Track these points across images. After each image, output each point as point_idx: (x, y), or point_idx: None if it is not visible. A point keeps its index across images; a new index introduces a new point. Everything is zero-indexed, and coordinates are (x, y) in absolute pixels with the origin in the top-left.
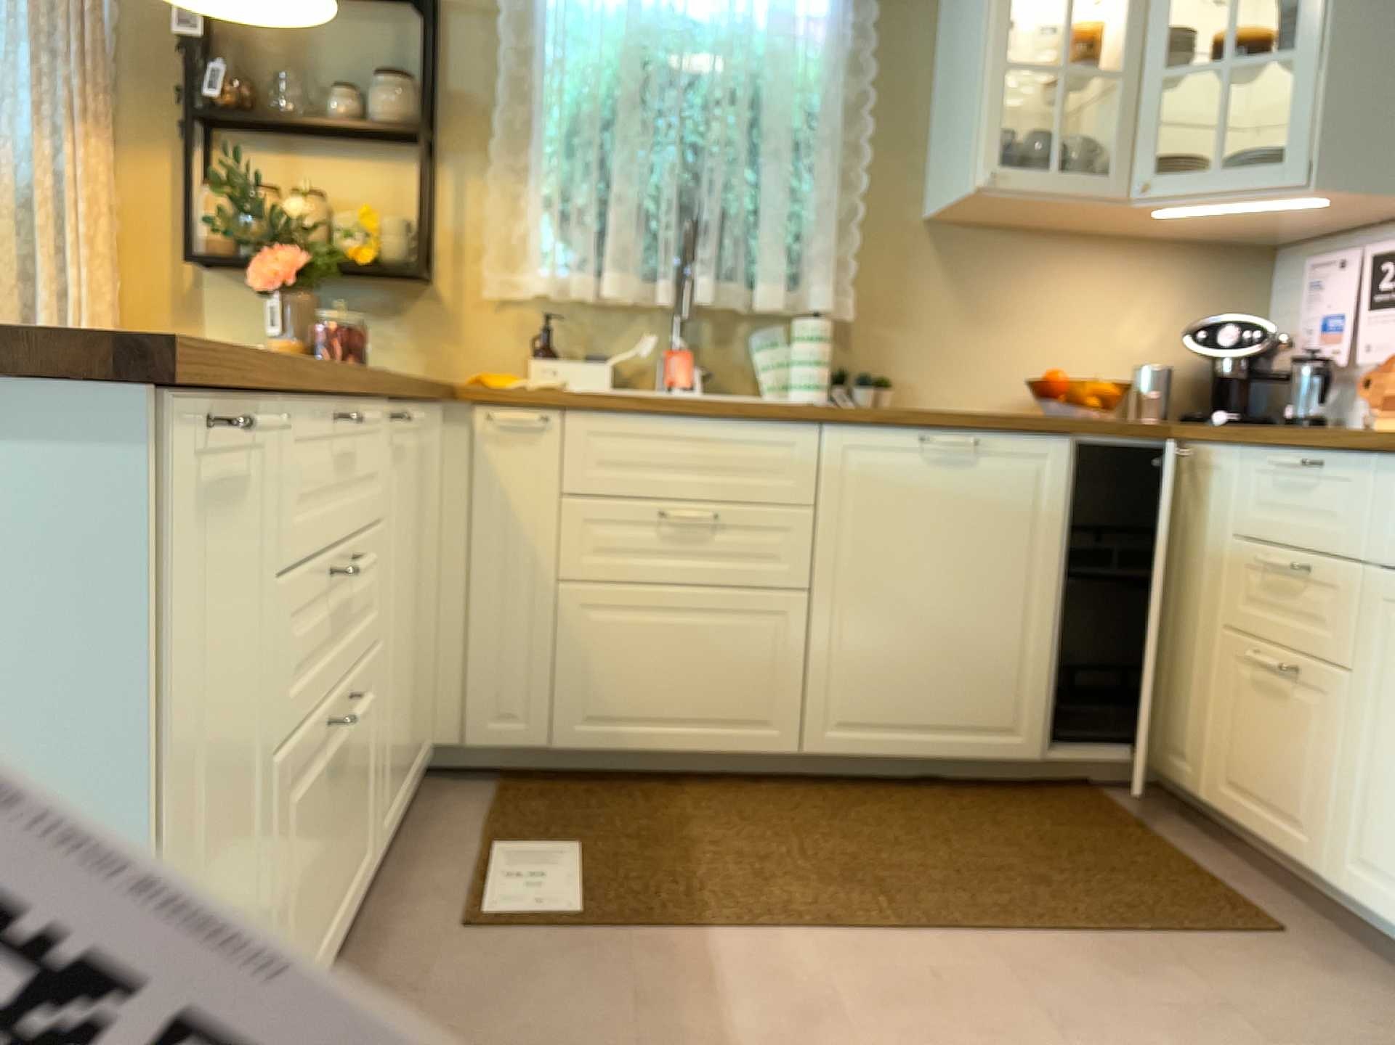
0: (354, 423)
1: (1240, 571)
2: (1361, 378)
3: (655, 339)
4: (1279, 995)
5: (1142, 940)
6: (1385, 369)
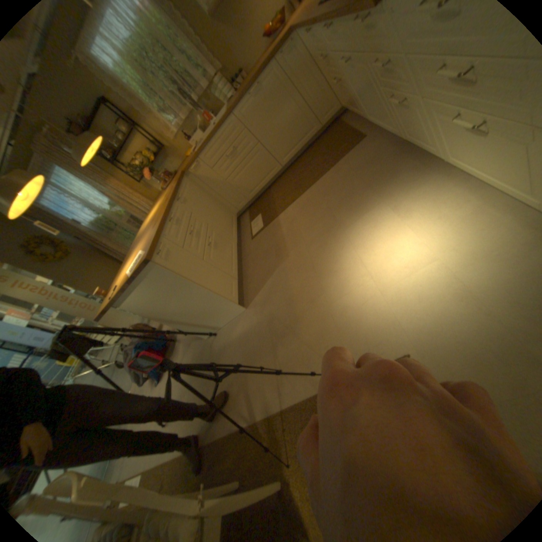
0: (172, 216)
1: (321, 57)
2: None
3: (199, 115)
4: (361, 154)
5: (340, 159)
6: None
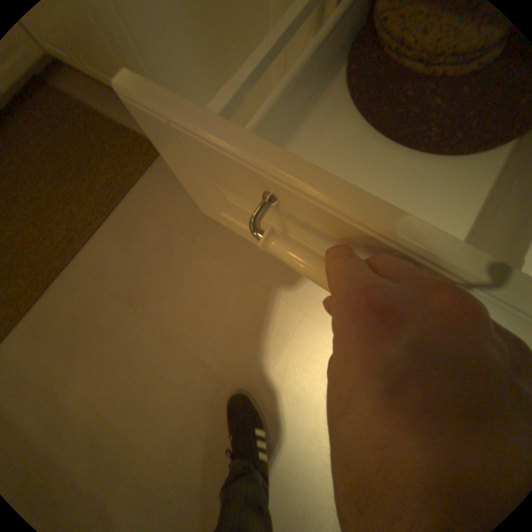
0: None
1: None
2: None
3: None
4: (176, 195)
5: (121, 202)
6: None
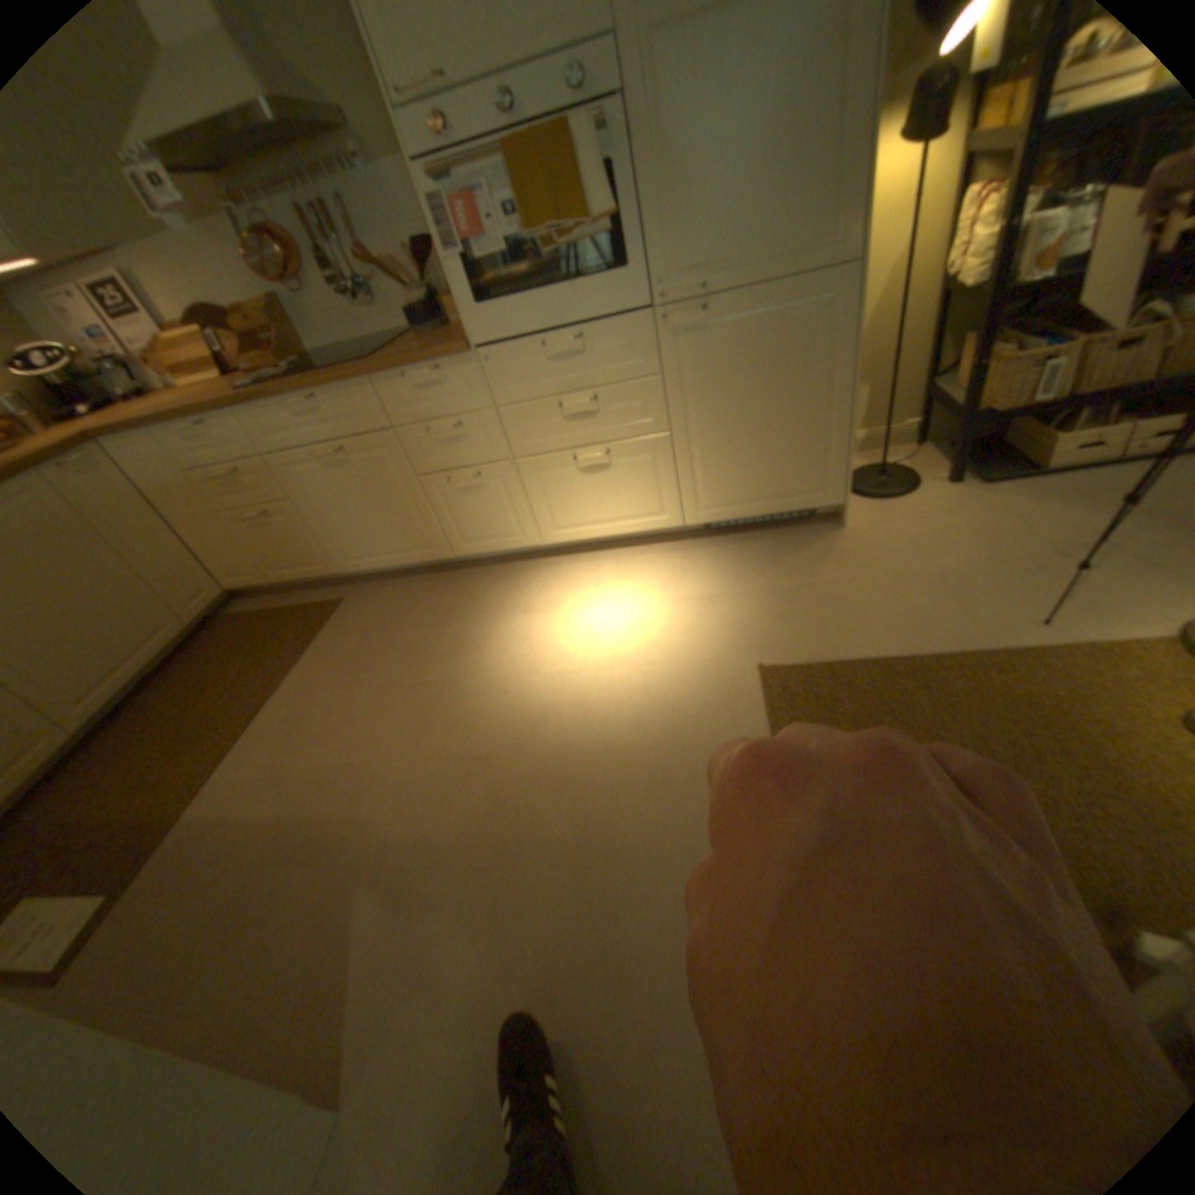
0: None
1: (199, 487)
2: (137, 361)
3: None
4: (365, 616)
5: (314, 642)
6: (147, 353)
